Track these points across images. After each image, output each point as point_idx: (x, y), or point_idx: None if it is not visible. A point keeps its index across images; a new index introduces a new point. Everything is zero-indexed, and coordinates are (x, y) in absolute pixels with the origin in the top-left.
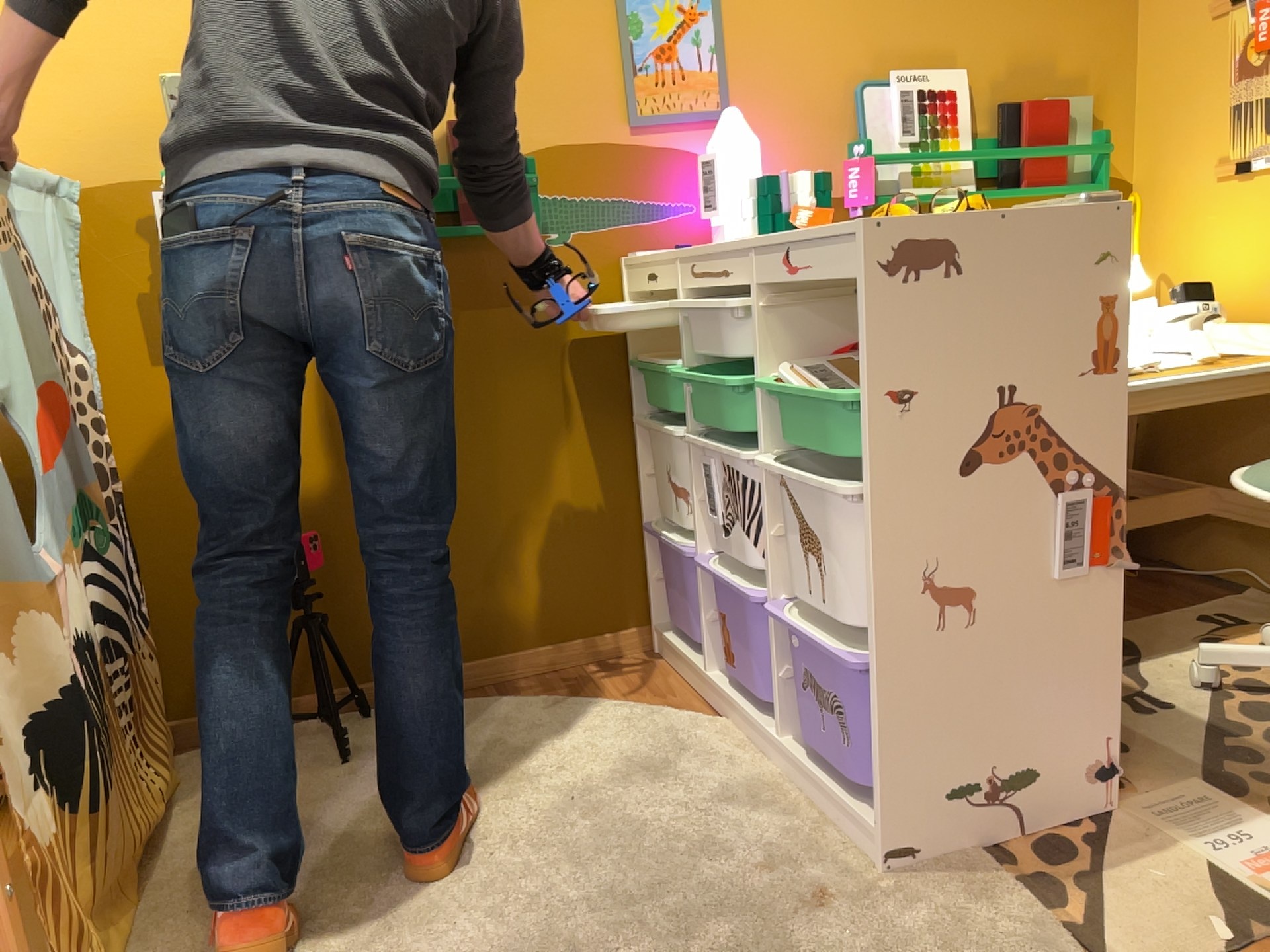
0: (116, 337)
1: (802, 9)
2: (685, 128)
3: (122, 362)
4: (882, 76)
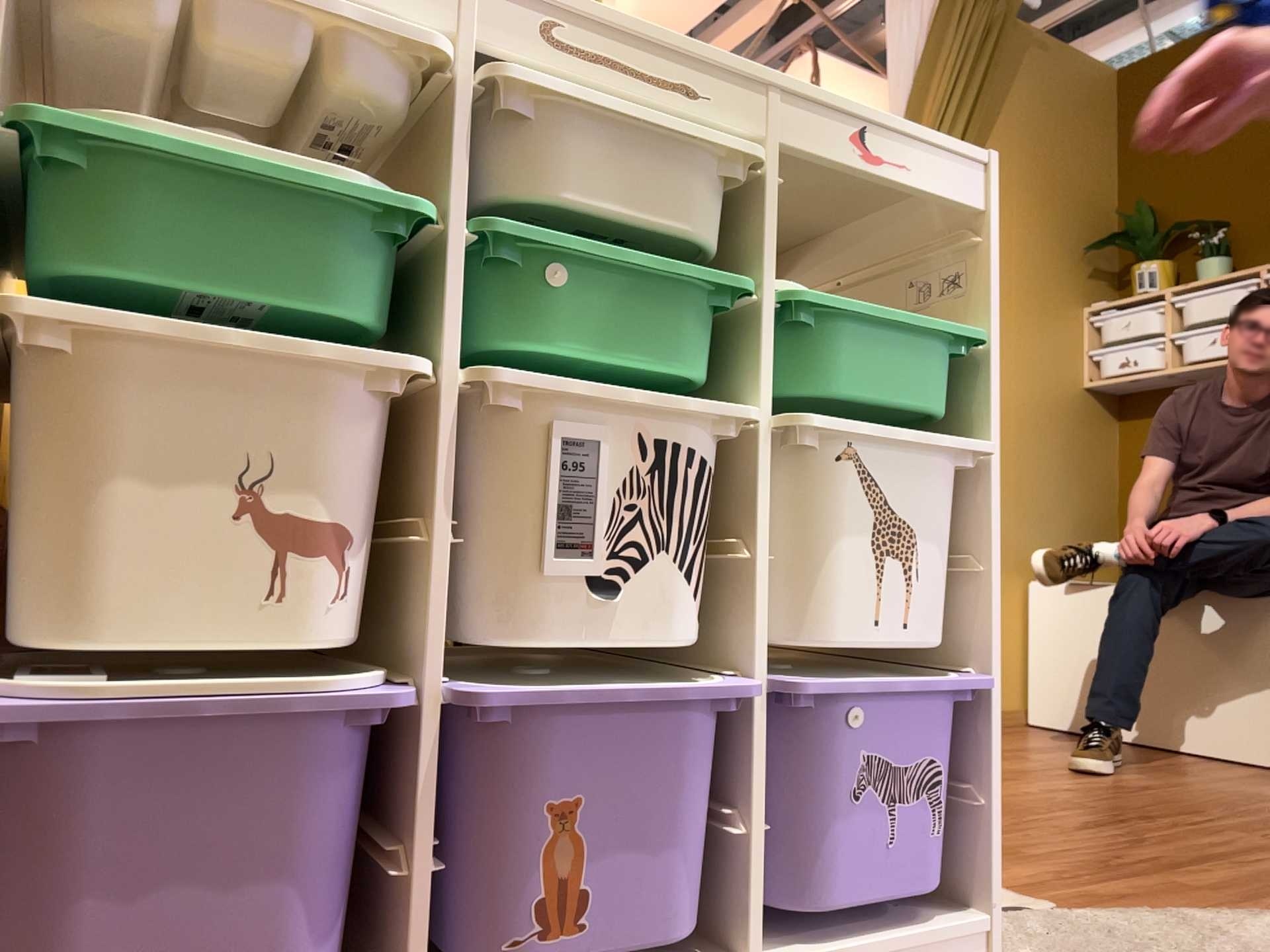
0: None
1: None
2: None
3: None
4: None
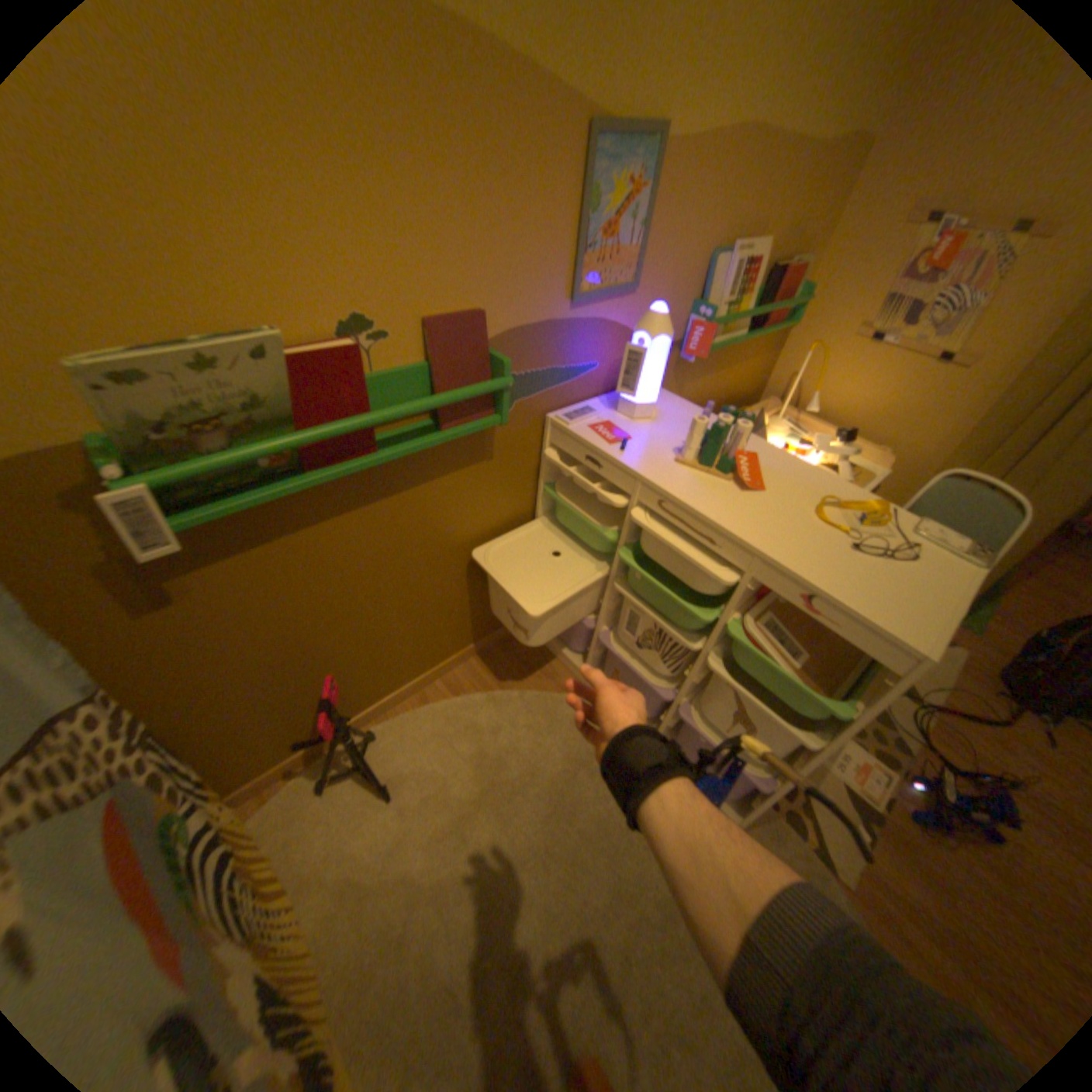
0: (79, 612)
1: (707, 179)
2: (608, 301)
3: (95, 630)
4: (730, 242)
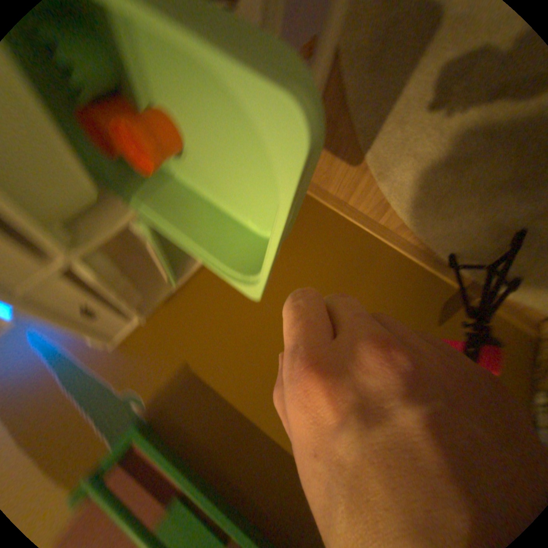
0: None
1: None
2: None
3: None
4: None
